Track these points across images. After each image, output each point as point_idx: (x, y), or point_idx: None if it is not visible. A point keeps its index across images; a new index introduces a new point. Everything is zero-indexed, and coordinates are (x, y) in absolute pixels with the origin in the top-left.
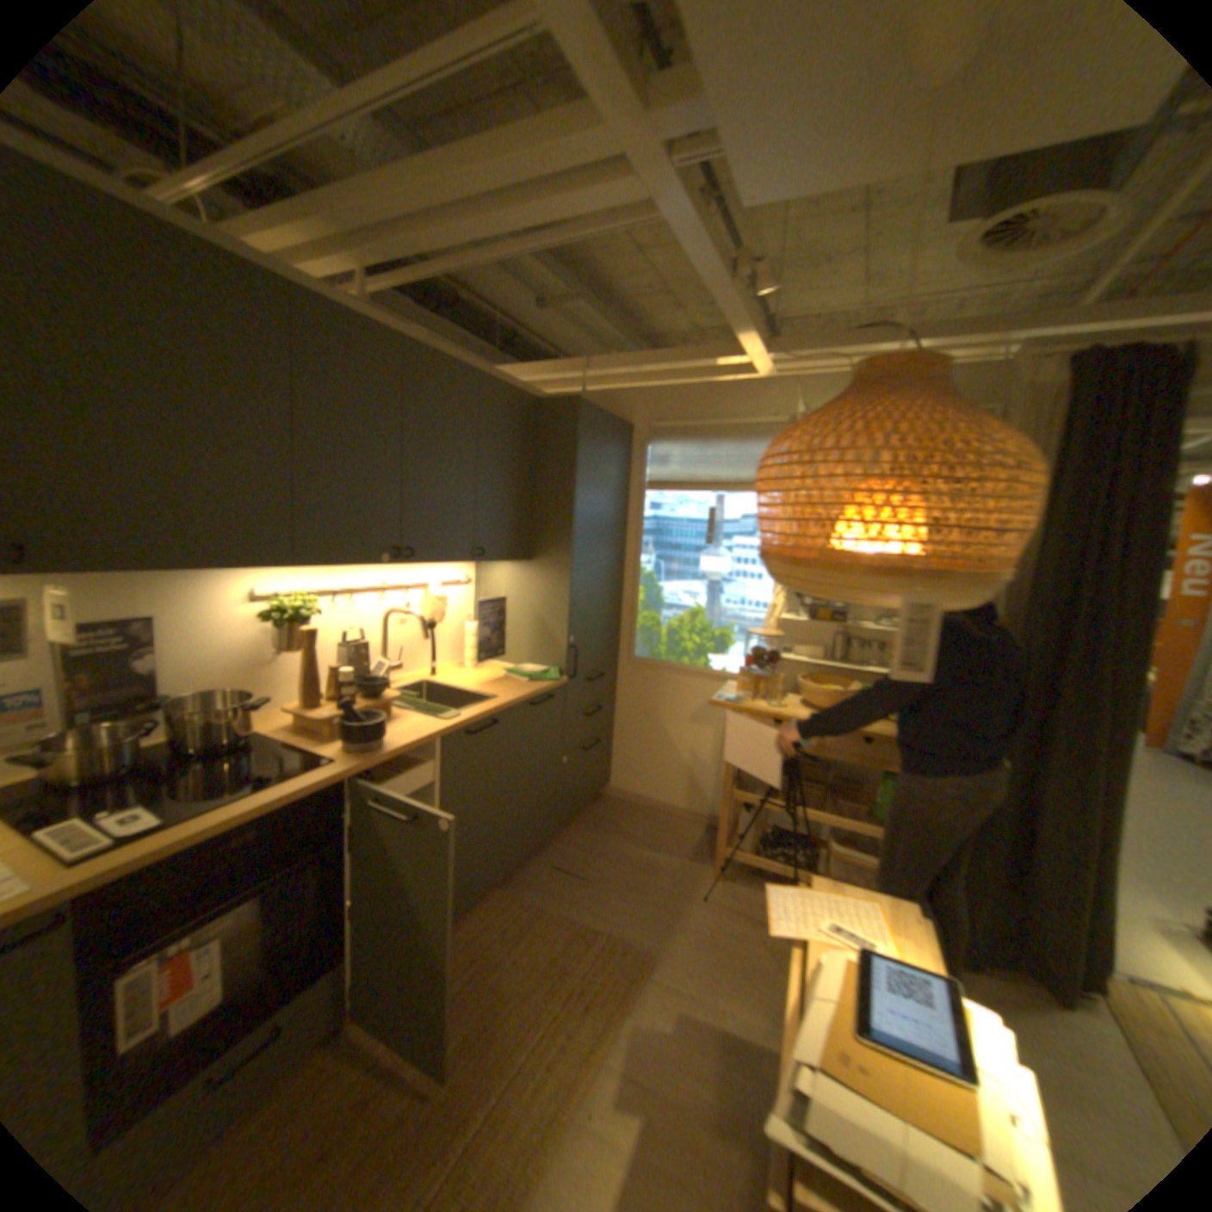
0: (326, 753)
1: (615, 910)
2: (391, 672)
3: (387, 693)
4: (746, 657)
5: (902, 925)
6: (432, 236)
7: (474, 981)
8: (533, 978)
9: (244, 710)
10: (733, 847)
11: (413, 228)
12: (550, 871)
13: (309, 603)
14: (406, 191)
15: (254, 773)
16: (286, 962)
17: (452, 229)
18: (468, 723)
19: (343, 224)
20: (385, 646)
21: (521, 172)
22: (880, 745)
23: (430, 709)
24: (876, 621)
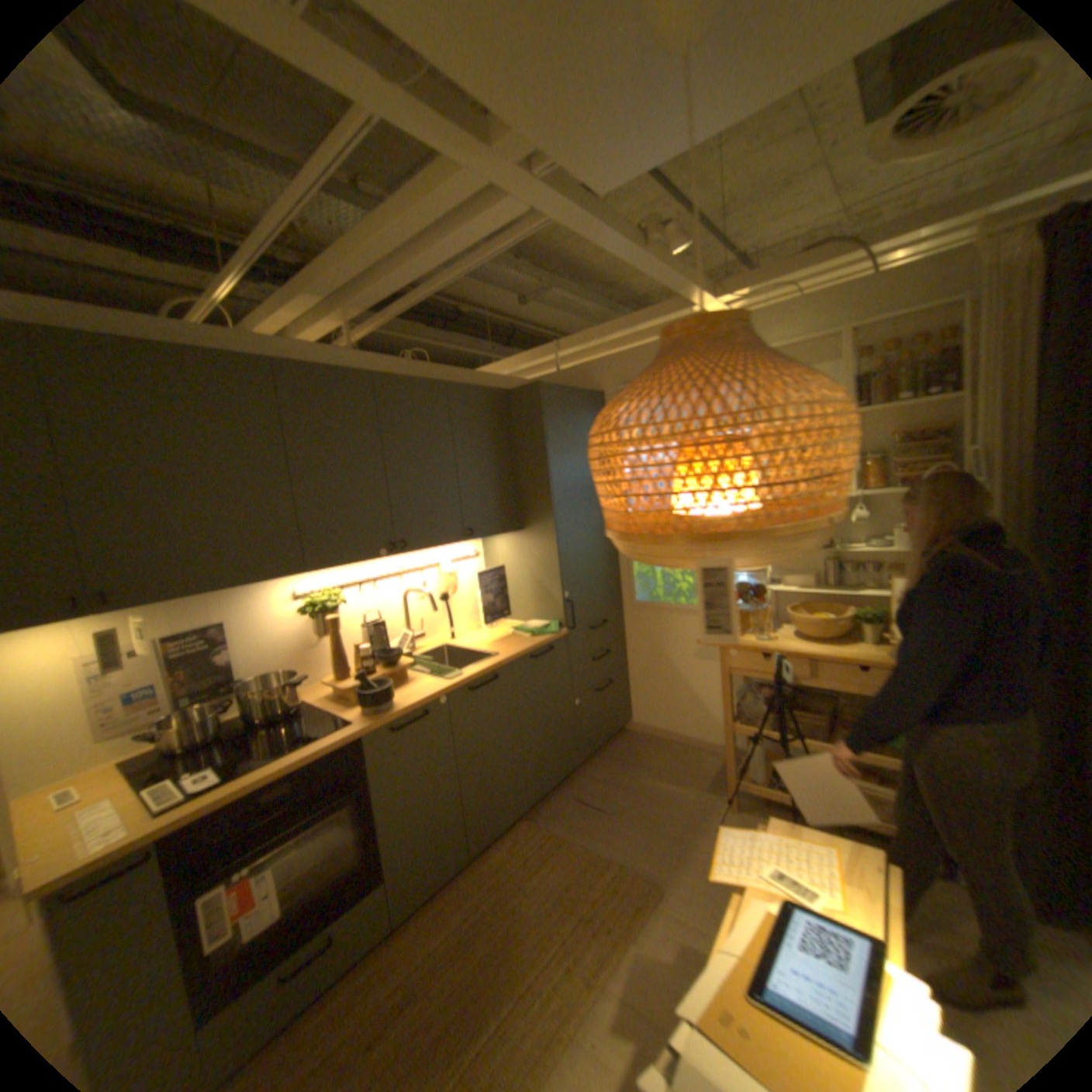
0: (350, 716)
1: (629, 841)
2: (418, 639)
3: (410, 659)
4: (740, 592)
5: (860, 873)
6: (381, 287)
7: (500, 904)
8: (549, 904)
9: (290, 686)
10: (747, 778)
11: (367, 284)
12: (574, 804)
13: (336, 595)
14: (346, 261)
15: (295, 737)
16: (337, 885)
17: (392, 277)
18: (469, 681)
19: (317, 296)
20: (409, 620)
21: (419, 222)
22: (878, 672)
23: (442, 671)
24: (869, 541)
